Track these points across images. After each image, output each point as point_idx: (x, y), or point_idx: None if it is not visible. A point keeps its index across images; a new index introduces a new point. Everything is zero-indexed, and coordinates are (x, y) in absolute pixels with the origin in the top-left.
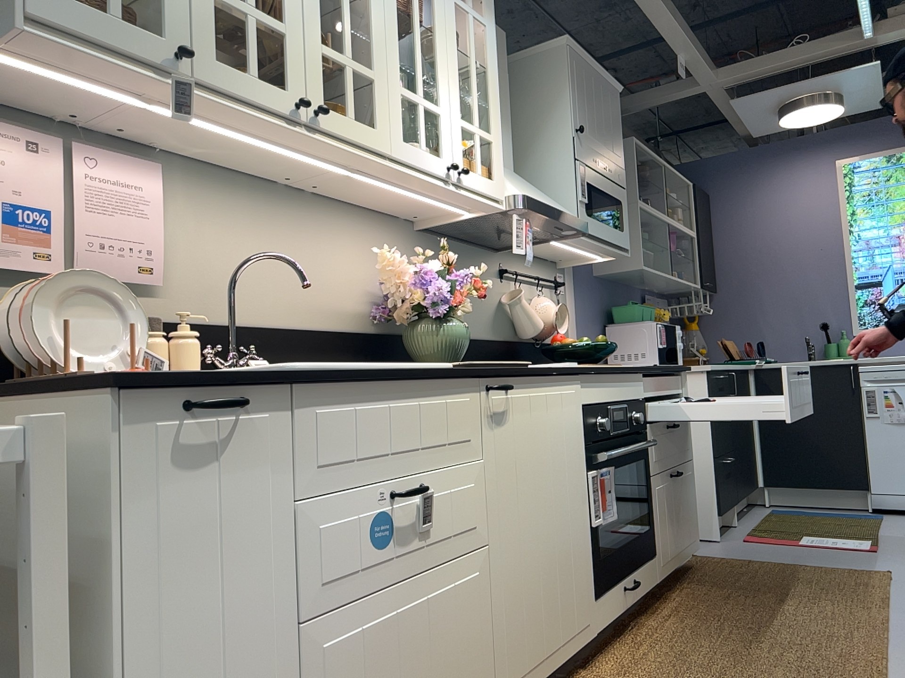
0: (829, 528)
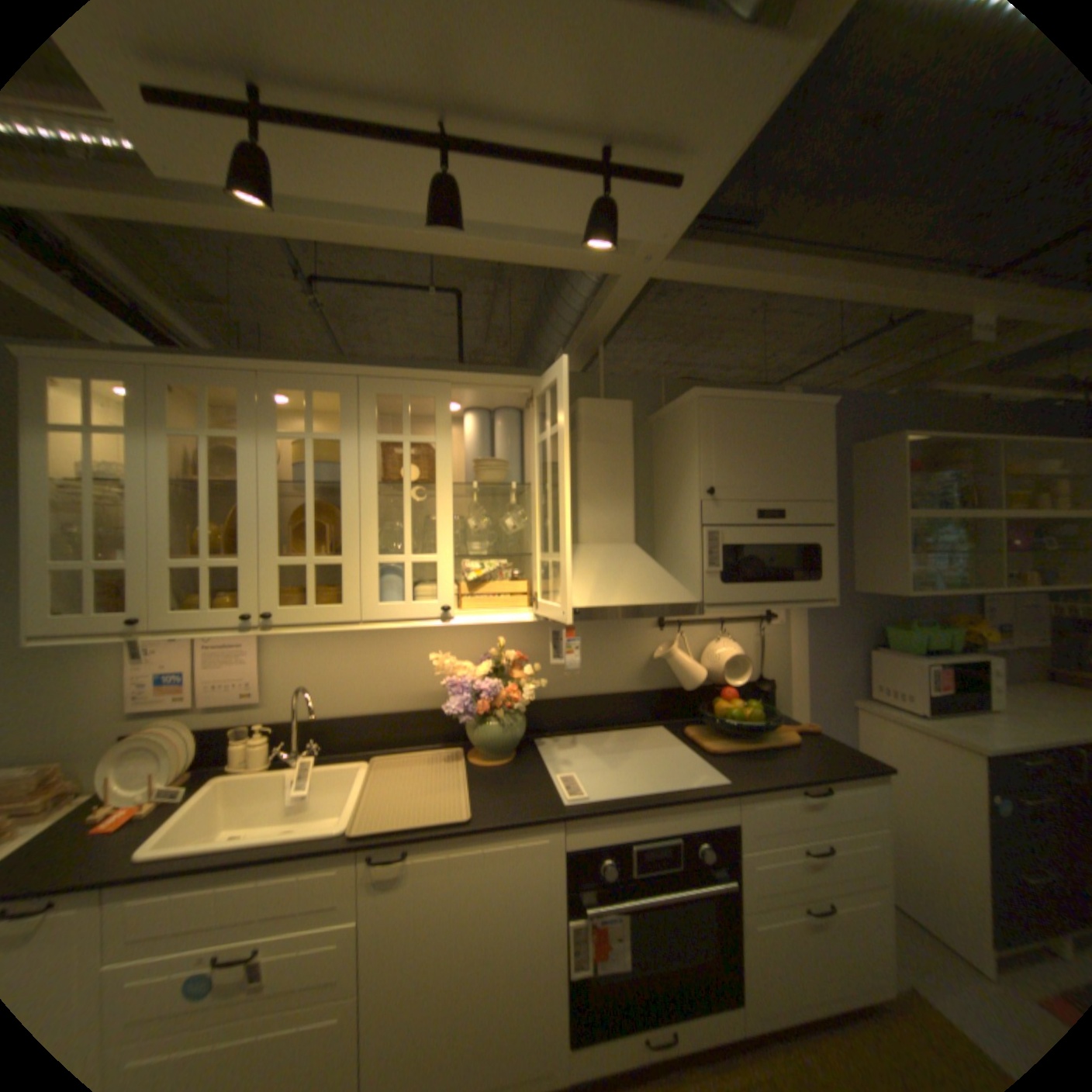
0: None
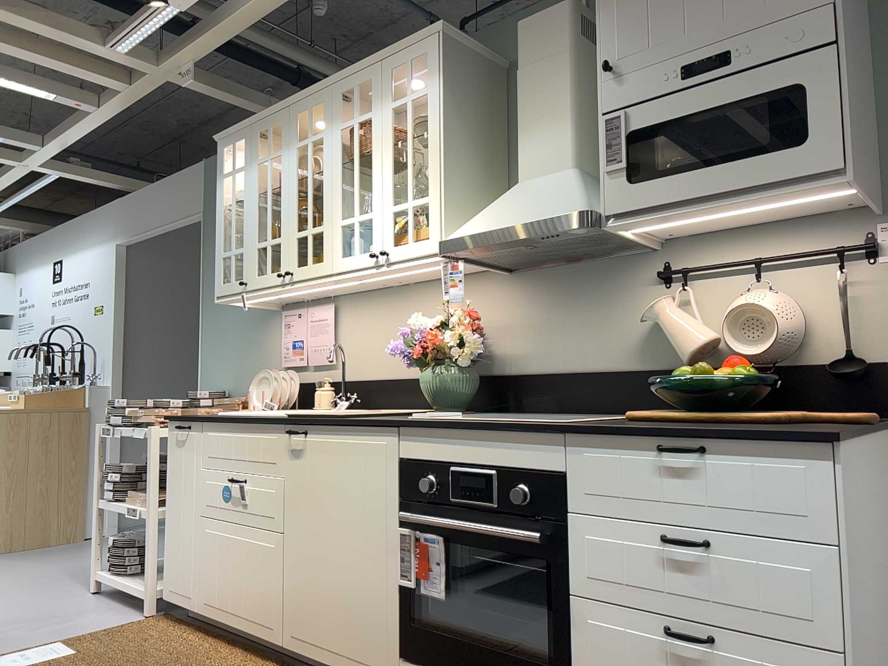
0: None
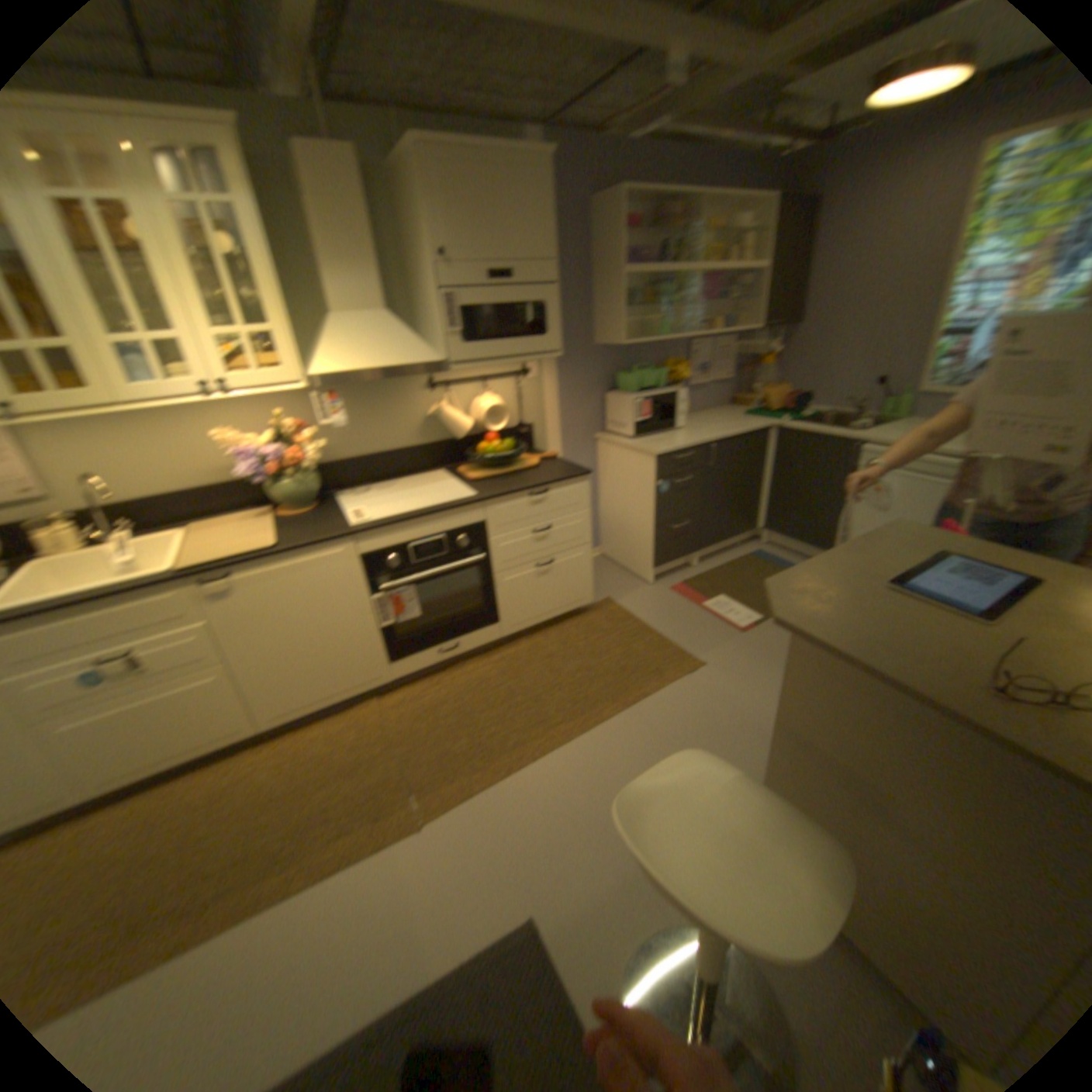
0: (757, 591)
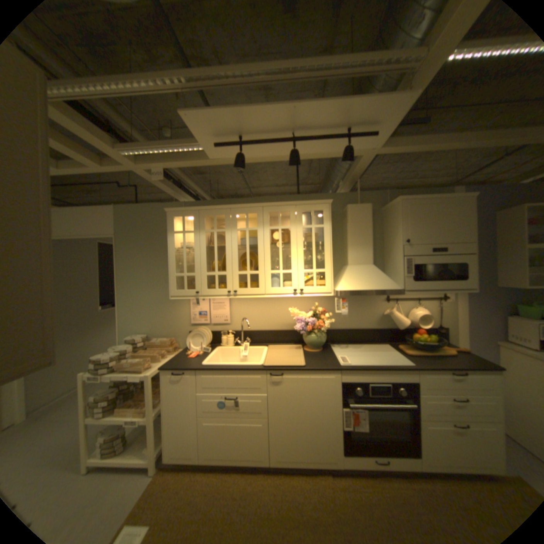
0: None
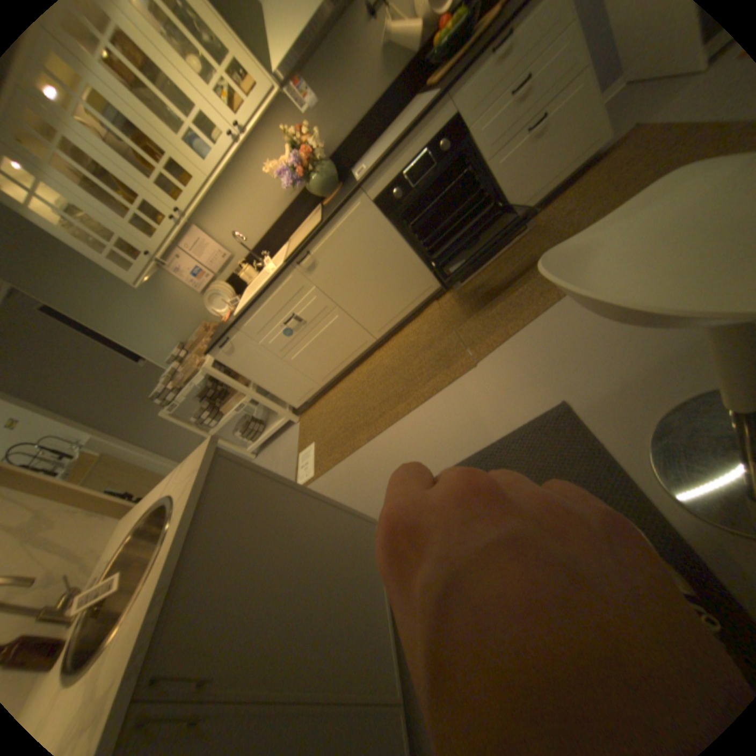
0: None
